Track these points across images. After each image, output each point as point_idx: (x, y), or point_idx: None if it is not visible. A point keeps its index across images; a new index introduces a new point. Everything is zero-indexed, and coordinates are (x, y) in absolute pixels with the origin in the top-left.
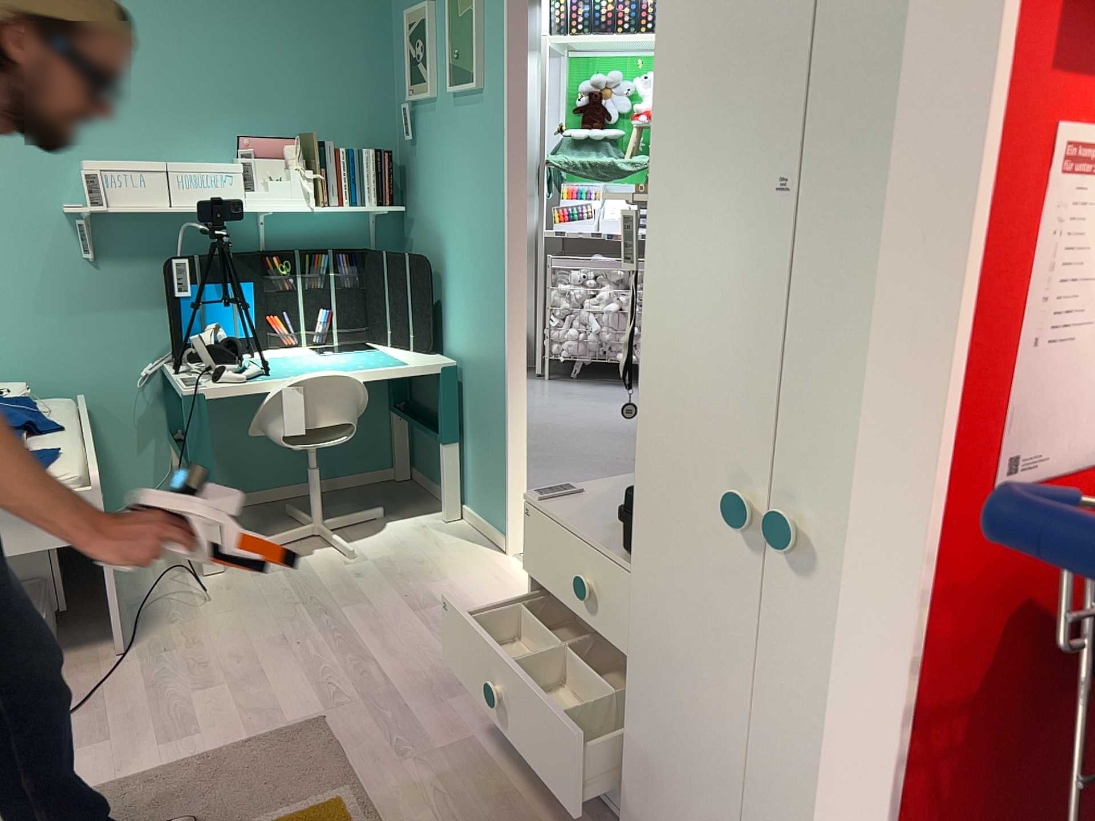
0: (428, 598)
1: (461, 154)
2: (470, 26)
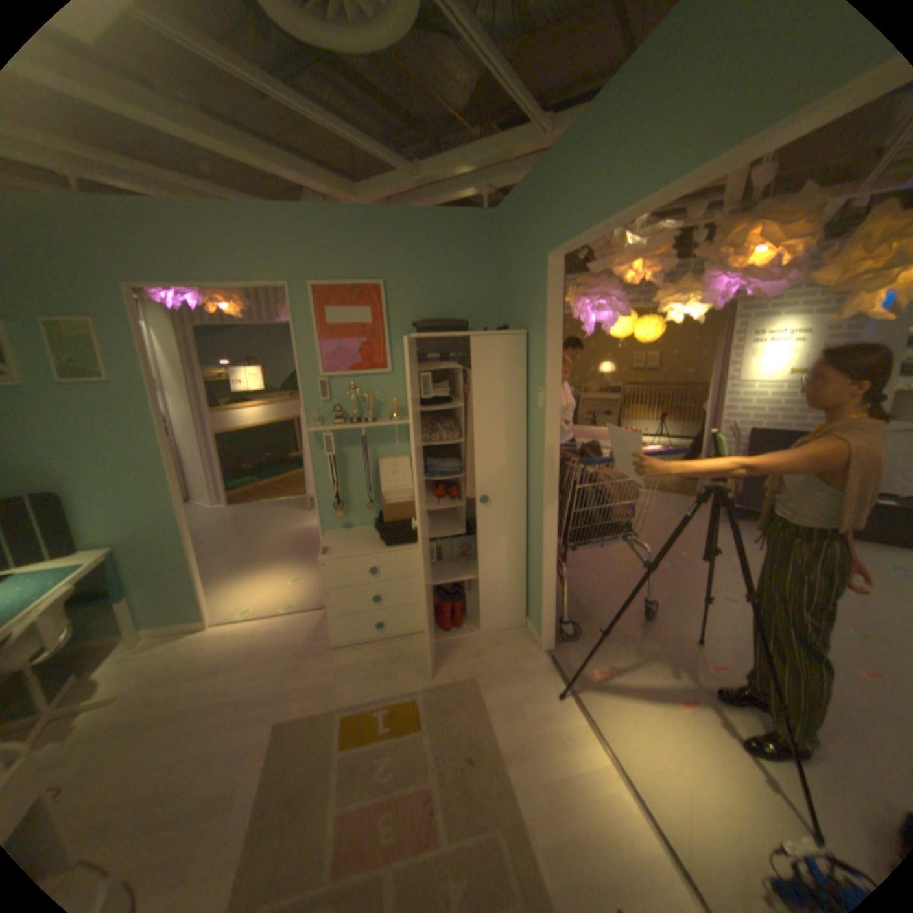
0: (210, 668)
1: (83, 421)
2: (88, 343)
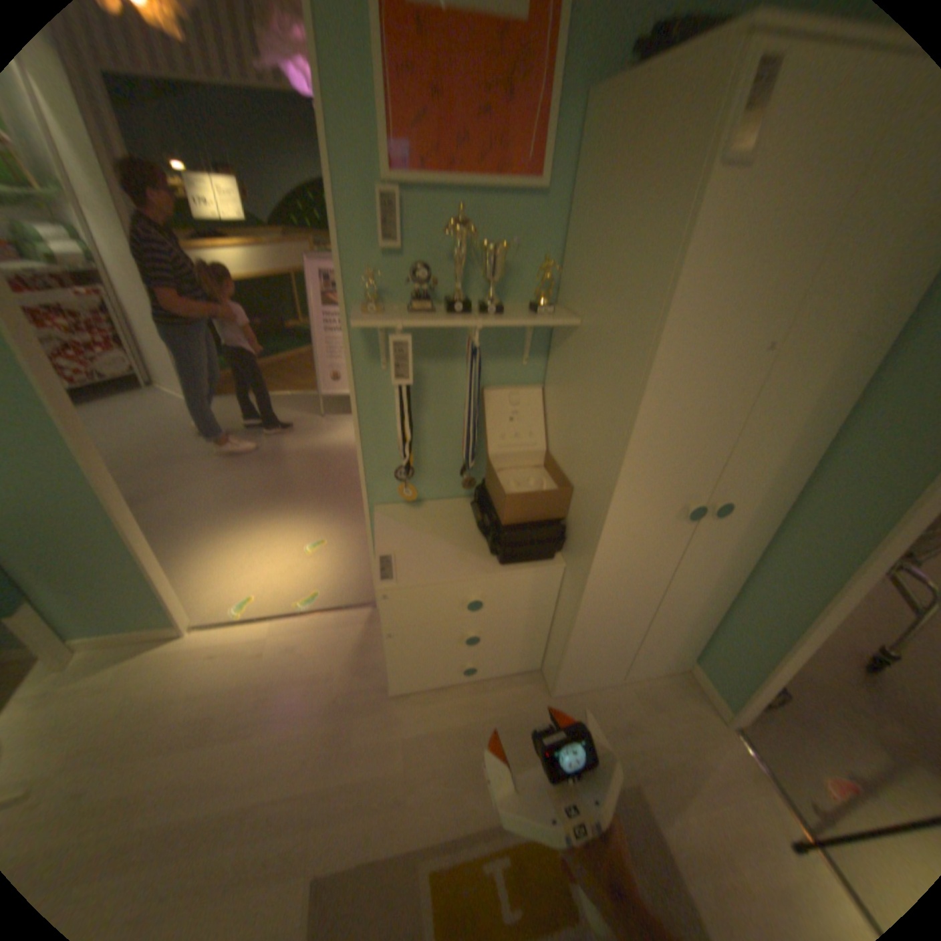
0: (192, 725)
1: None
2: None
